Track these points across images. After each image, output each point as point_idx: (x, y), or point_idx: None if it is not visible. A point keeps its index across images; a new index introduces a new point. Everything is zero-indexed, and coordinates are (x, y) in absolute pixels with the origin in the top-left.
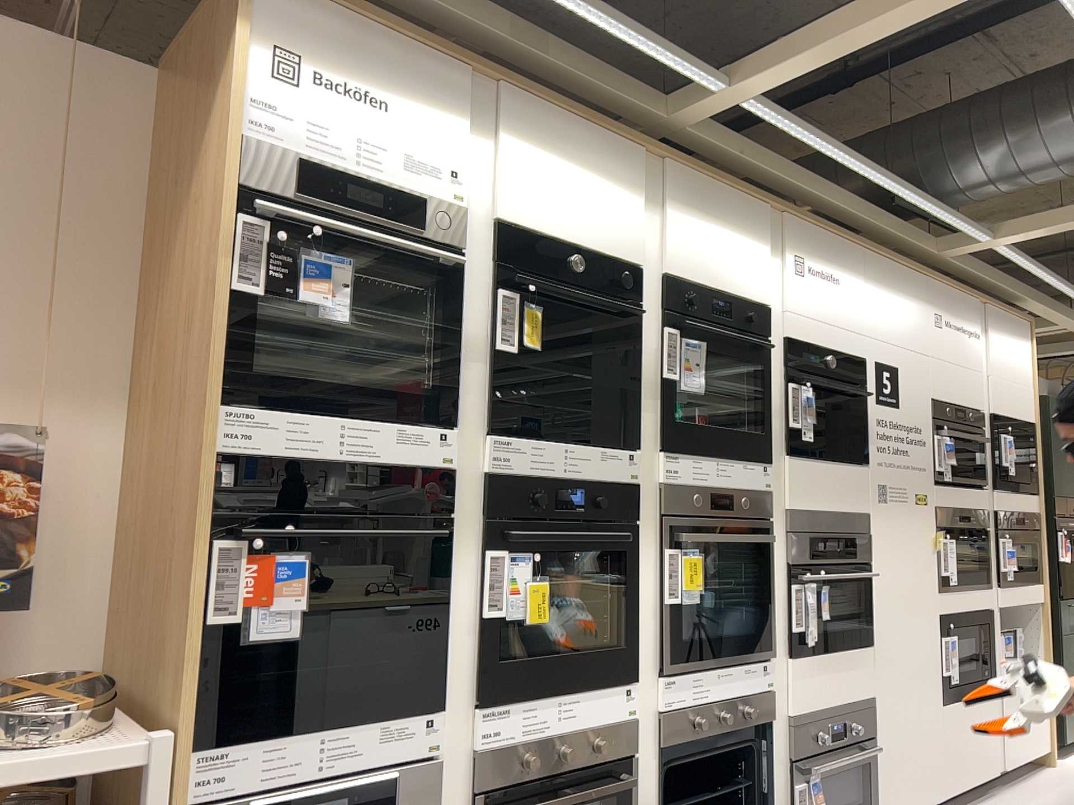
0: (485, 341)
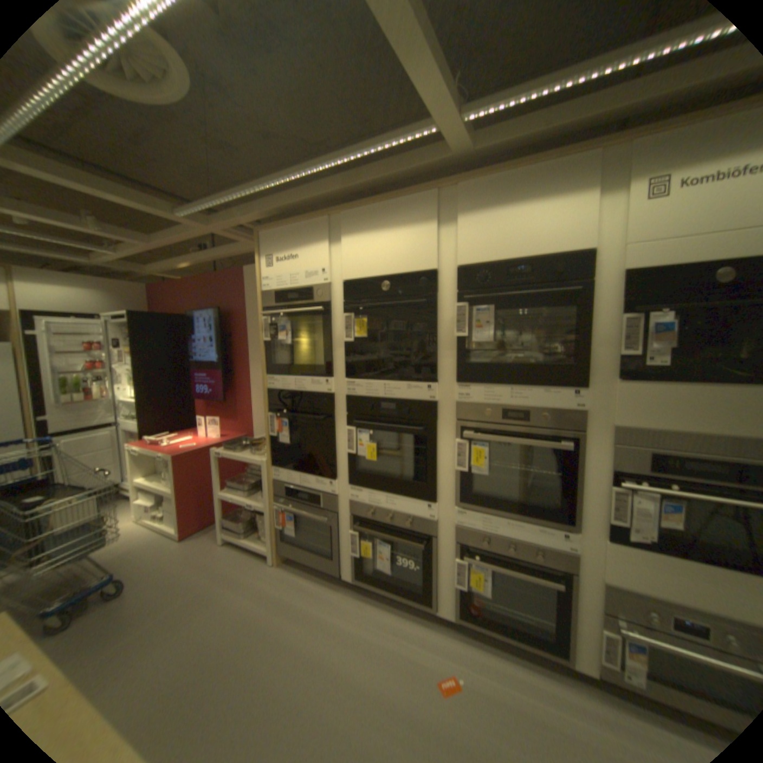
0: (343, 338)
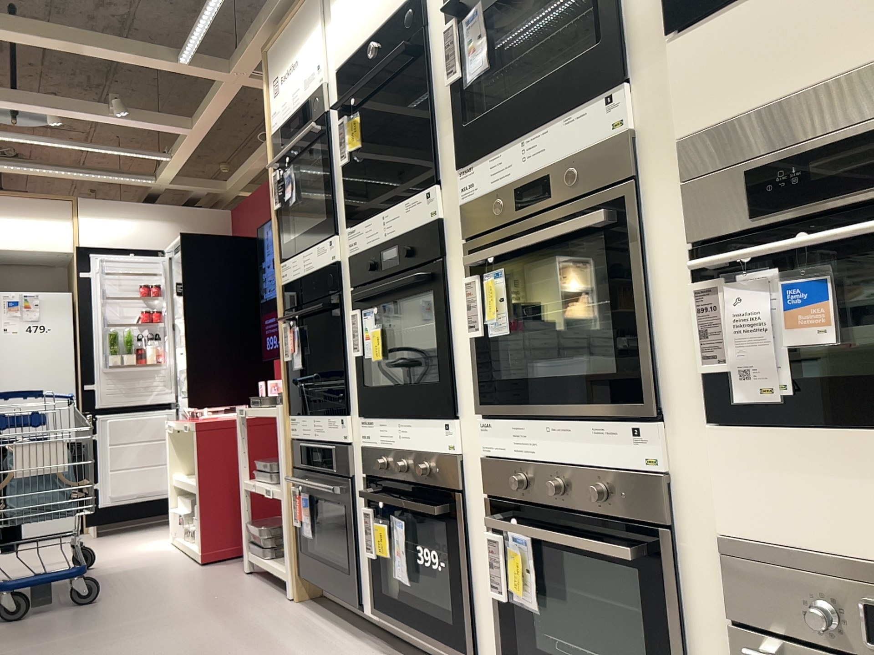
0: (342, 162)
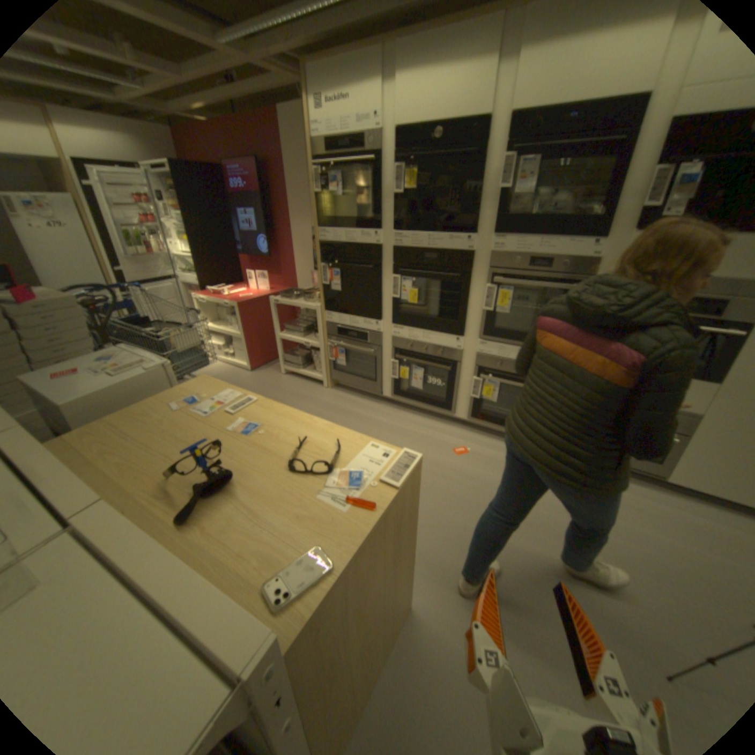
0: (391, 190)
